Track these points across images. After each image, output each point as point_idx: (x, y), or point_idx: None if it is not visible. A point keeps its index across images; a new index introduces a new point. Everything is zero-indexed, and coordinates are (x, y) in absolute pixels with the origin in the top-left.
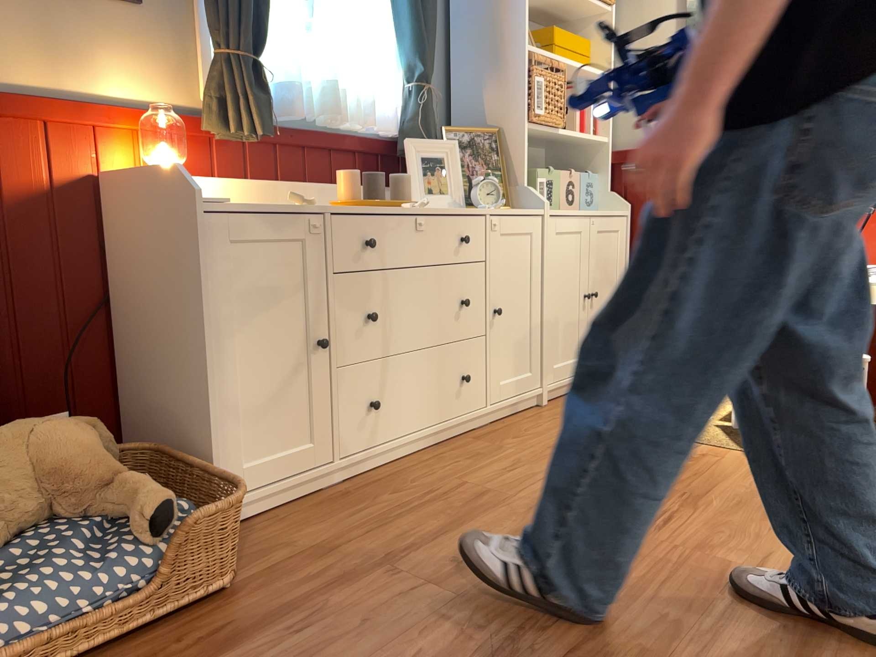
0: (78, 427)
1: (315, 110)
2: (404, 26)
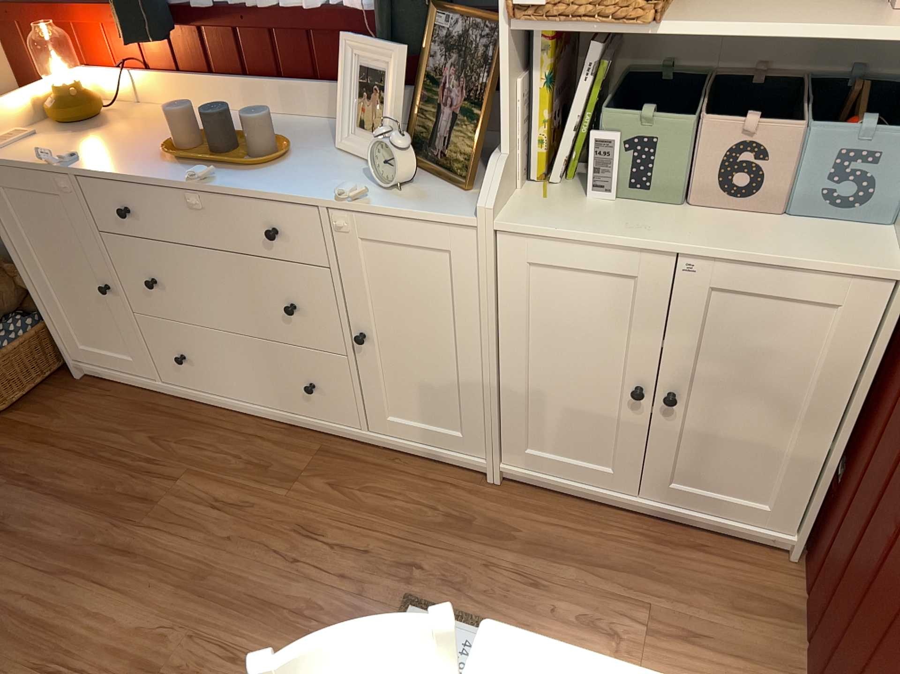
0: None
1: None
2: None
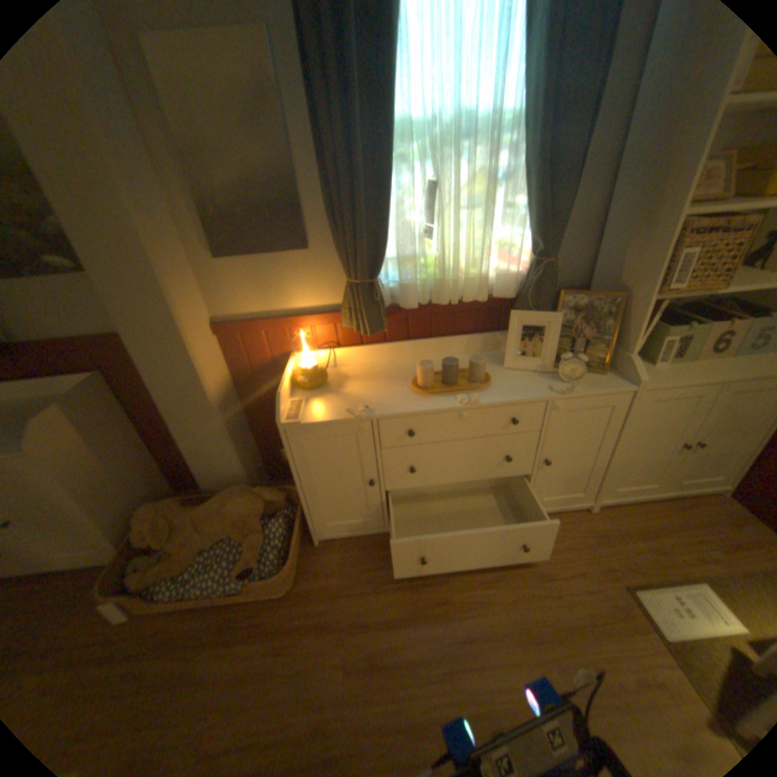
0: (246, 503)
1: (433, 294)
2: (533, 204)
